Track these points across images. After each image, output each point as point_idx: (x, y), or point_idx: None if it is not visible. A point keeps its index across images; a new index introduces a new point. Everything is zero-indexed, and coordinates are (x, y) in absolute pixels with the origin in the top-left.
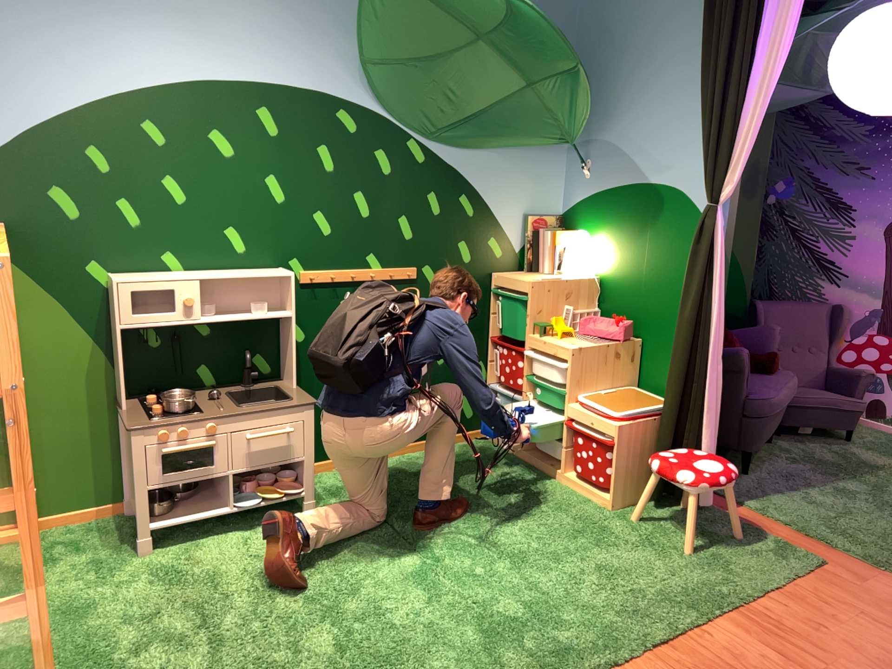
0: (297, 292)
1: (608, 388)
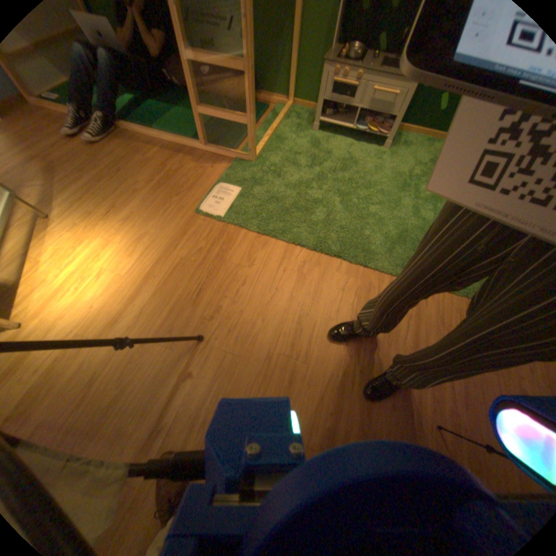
0: None
1: None
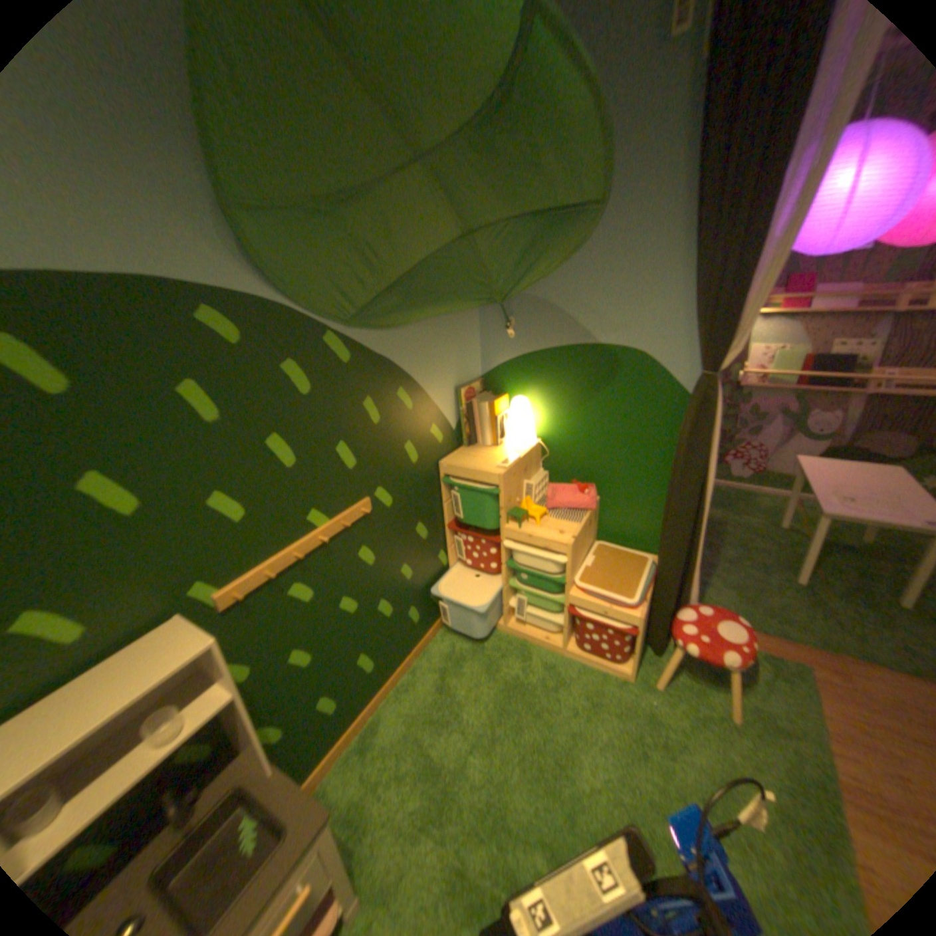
0: (216, 626)
1: (592, 556)
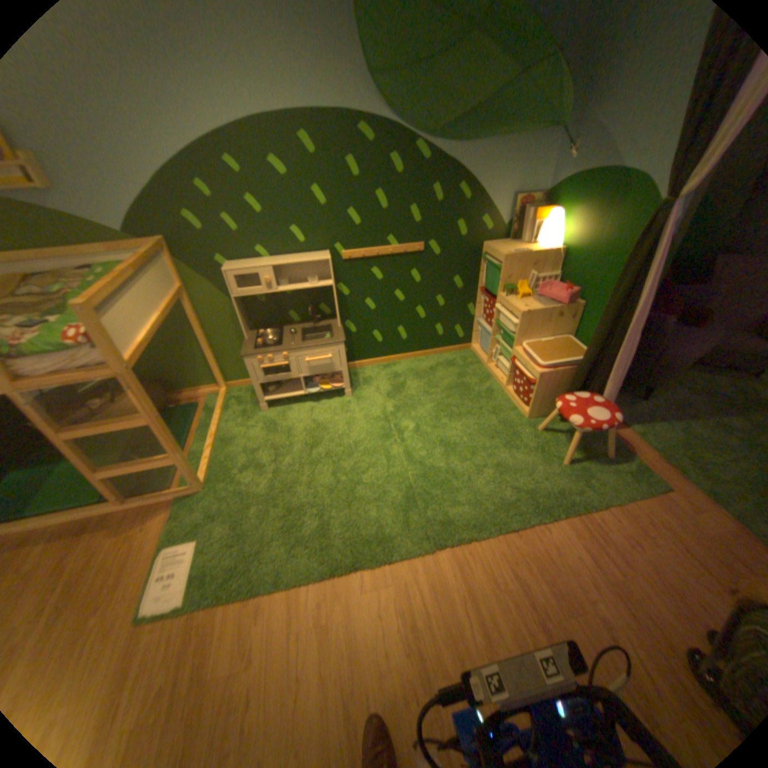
0: (340, 266)
1: (550, 339)
